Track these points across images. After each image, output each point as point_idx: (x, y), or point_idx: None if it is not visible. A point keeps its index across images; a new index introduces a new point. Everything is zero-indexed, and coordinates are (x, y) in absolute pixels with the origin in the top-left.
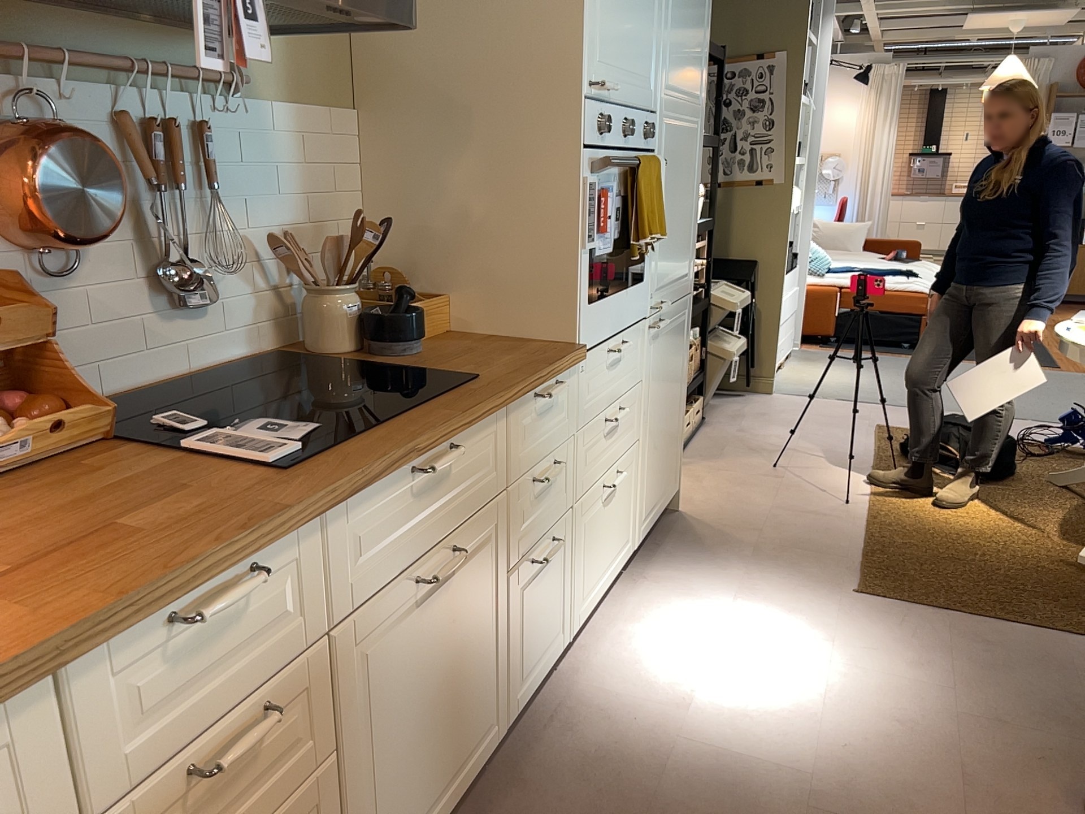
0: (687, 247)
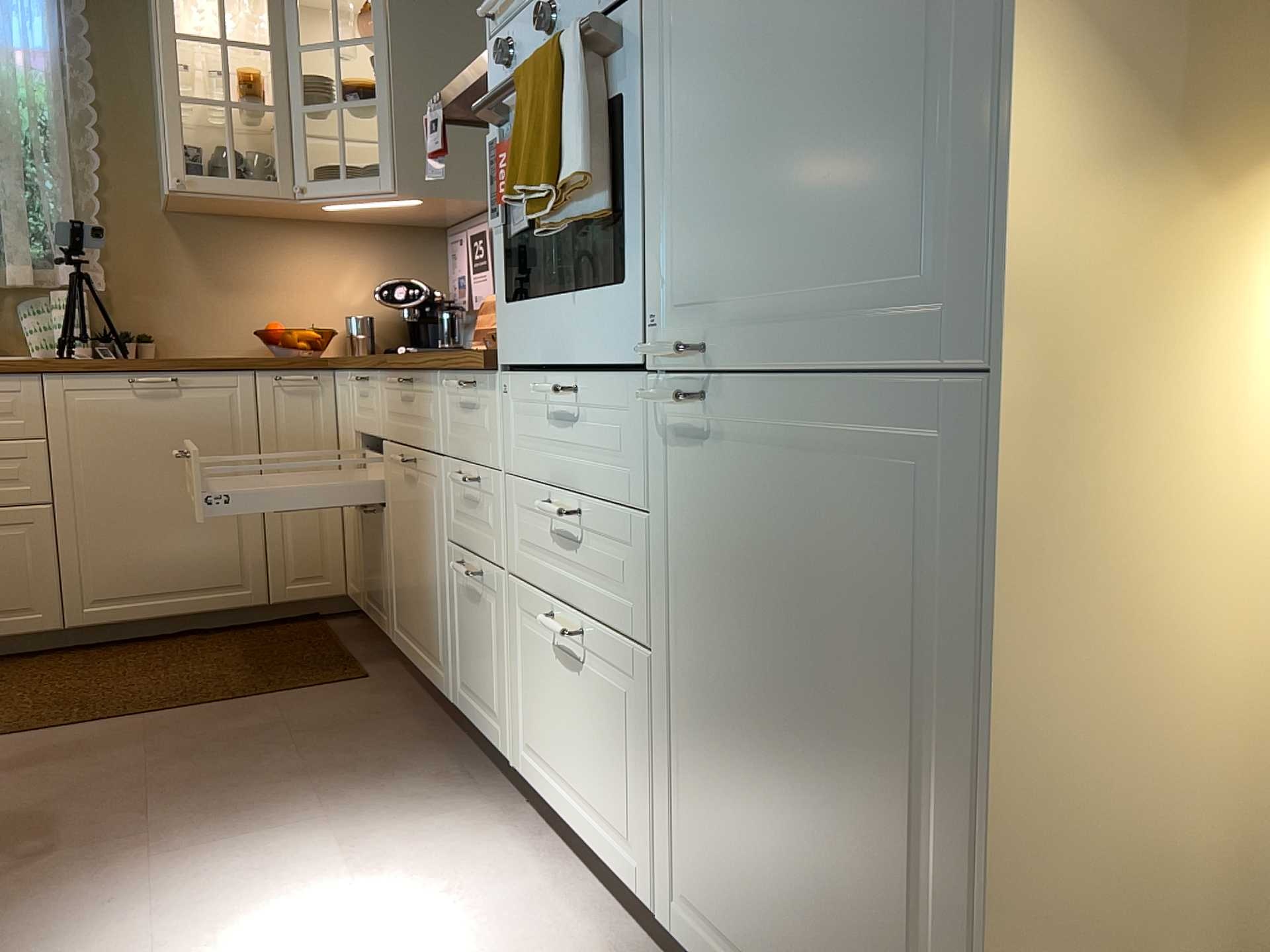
0: (893, 174)
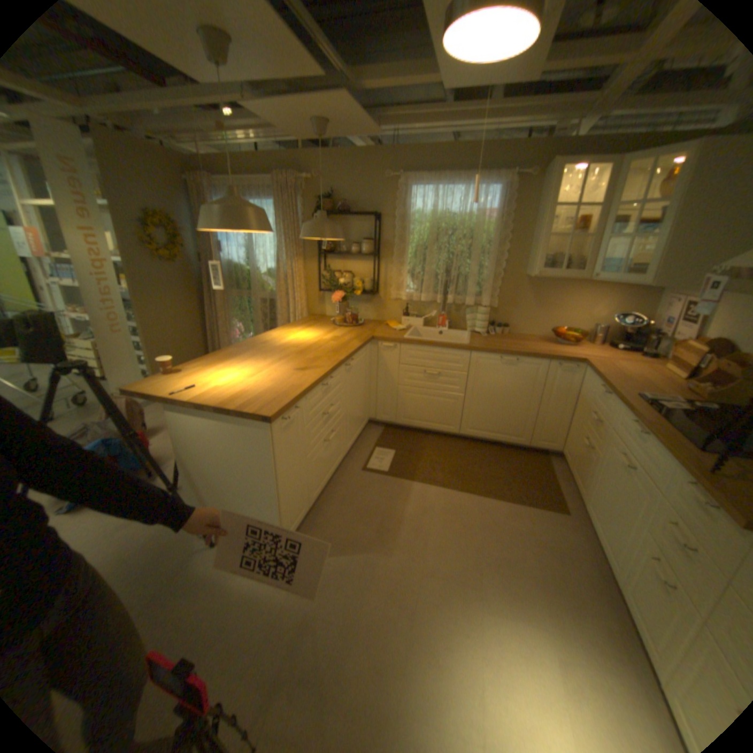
0: None
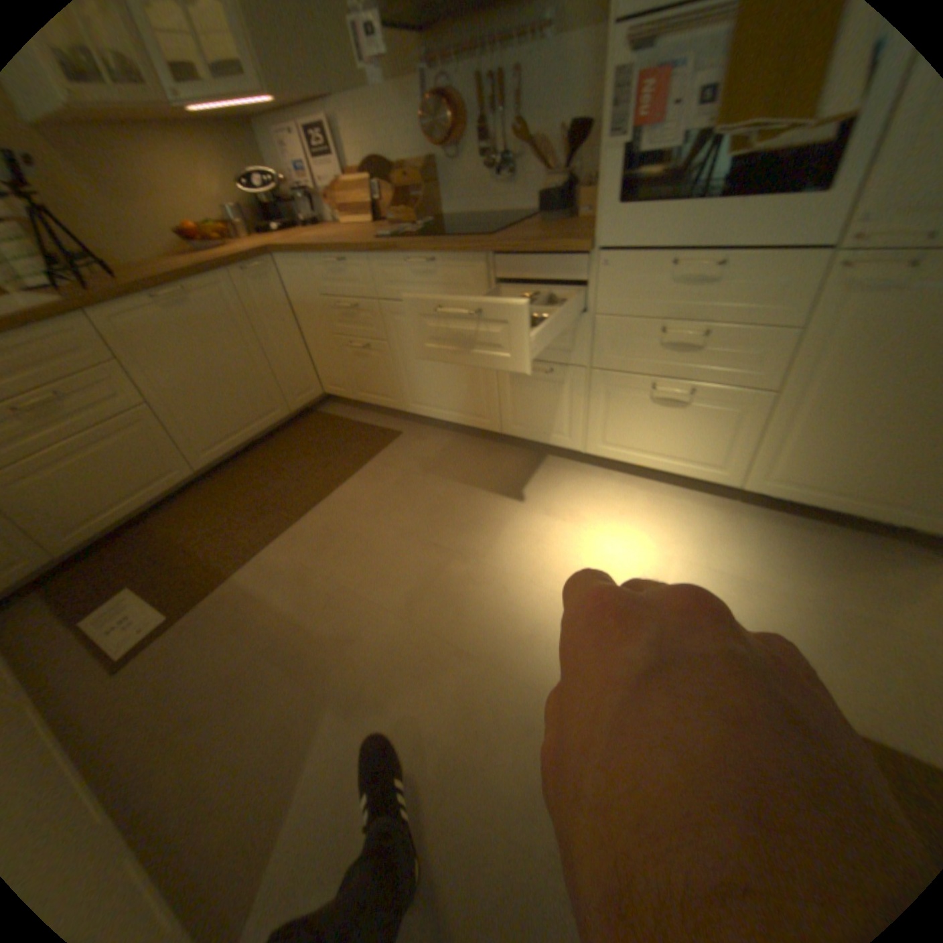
0: None
